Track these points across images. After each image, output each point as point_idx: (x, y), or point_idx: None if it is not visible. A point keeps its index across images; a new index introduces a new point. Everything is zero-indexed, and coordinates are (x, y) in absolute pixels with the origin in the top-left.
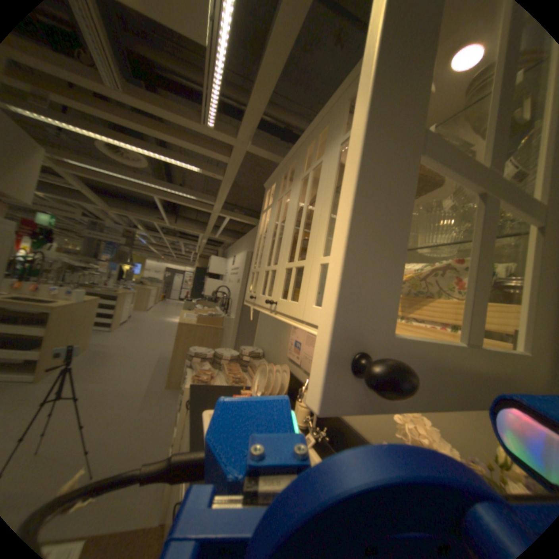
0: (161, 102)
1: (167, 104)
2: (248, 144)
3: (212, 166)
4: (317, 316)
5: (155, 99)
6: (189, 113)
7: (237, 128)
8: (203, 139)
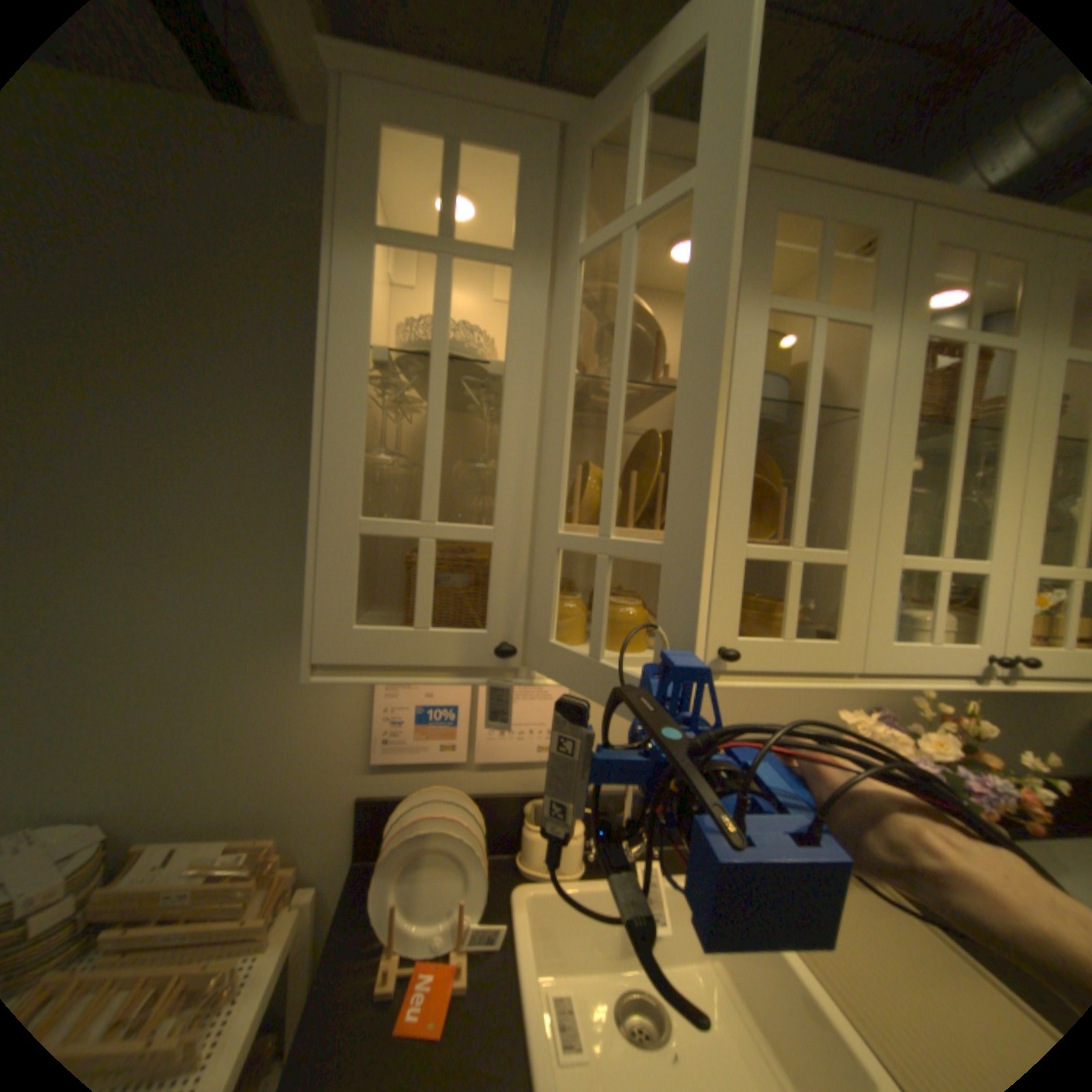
0: None
1: None
2: None
3: None
4: (907, 661)
5: None
6: None
7: None
8: None
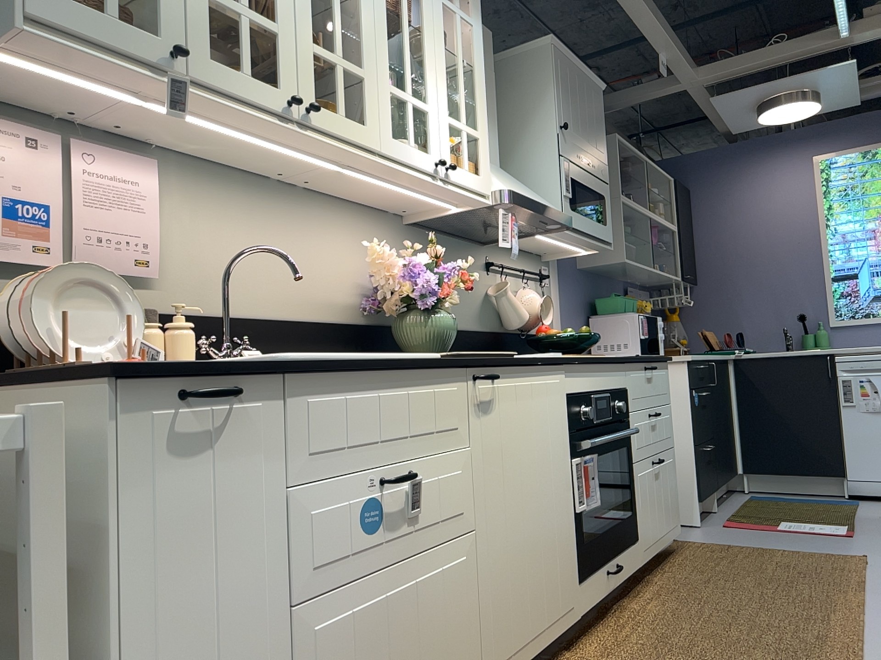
0: None
1: None
2: None
3: None
4: (399, 150)
5: None
6: None
7: None
8: None
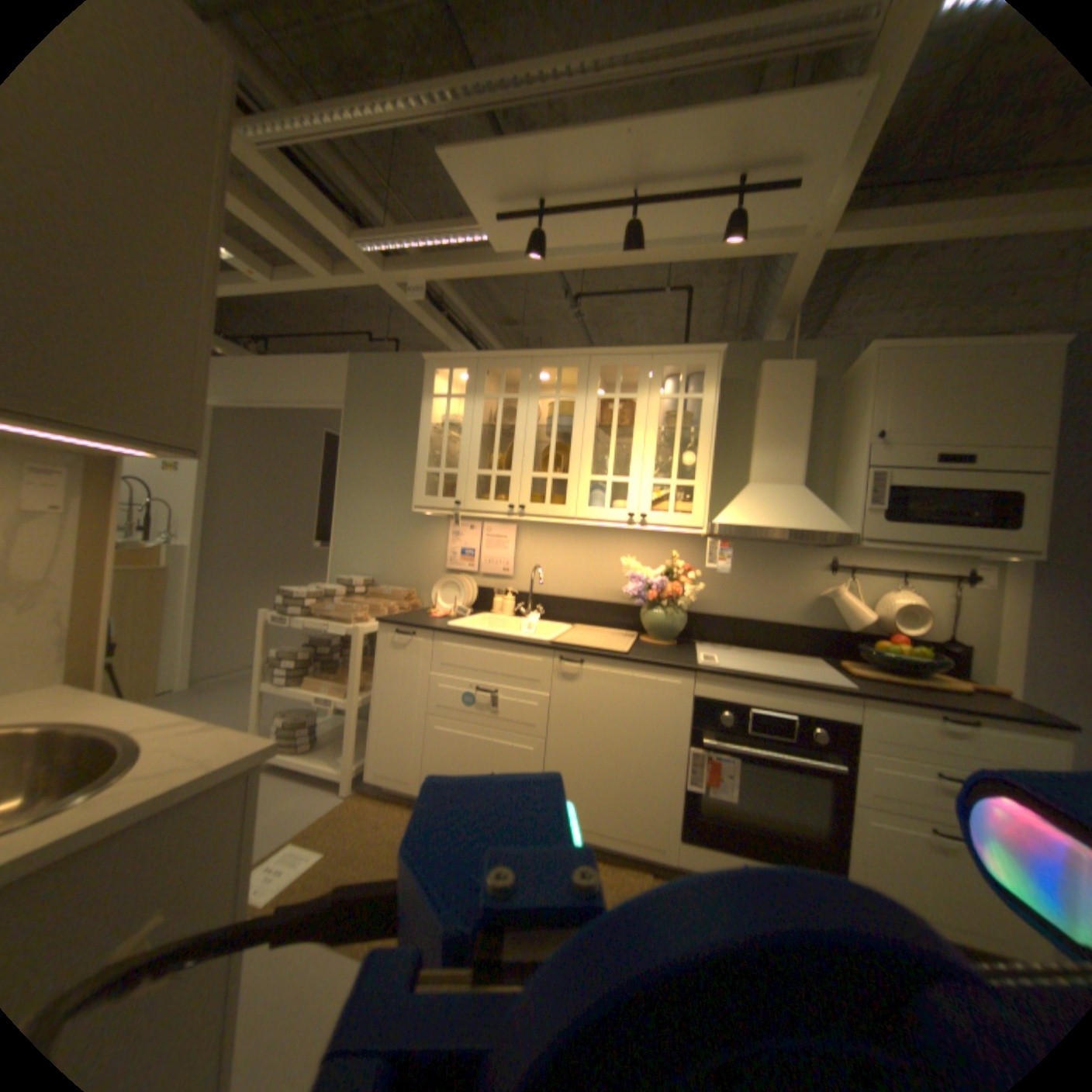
0: (304, 188)
1: (311, 195)
2: (391, 285)
3: (253, 256)
4: (591, 514)
5: (297, 182)
6: (336, 219)
7: (385, 259)
8: (298, 235)
